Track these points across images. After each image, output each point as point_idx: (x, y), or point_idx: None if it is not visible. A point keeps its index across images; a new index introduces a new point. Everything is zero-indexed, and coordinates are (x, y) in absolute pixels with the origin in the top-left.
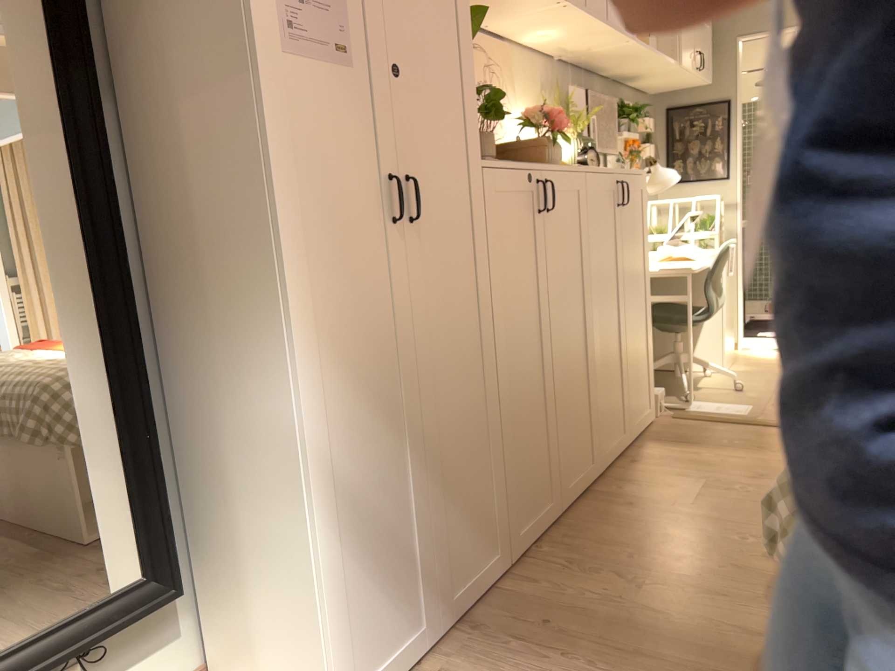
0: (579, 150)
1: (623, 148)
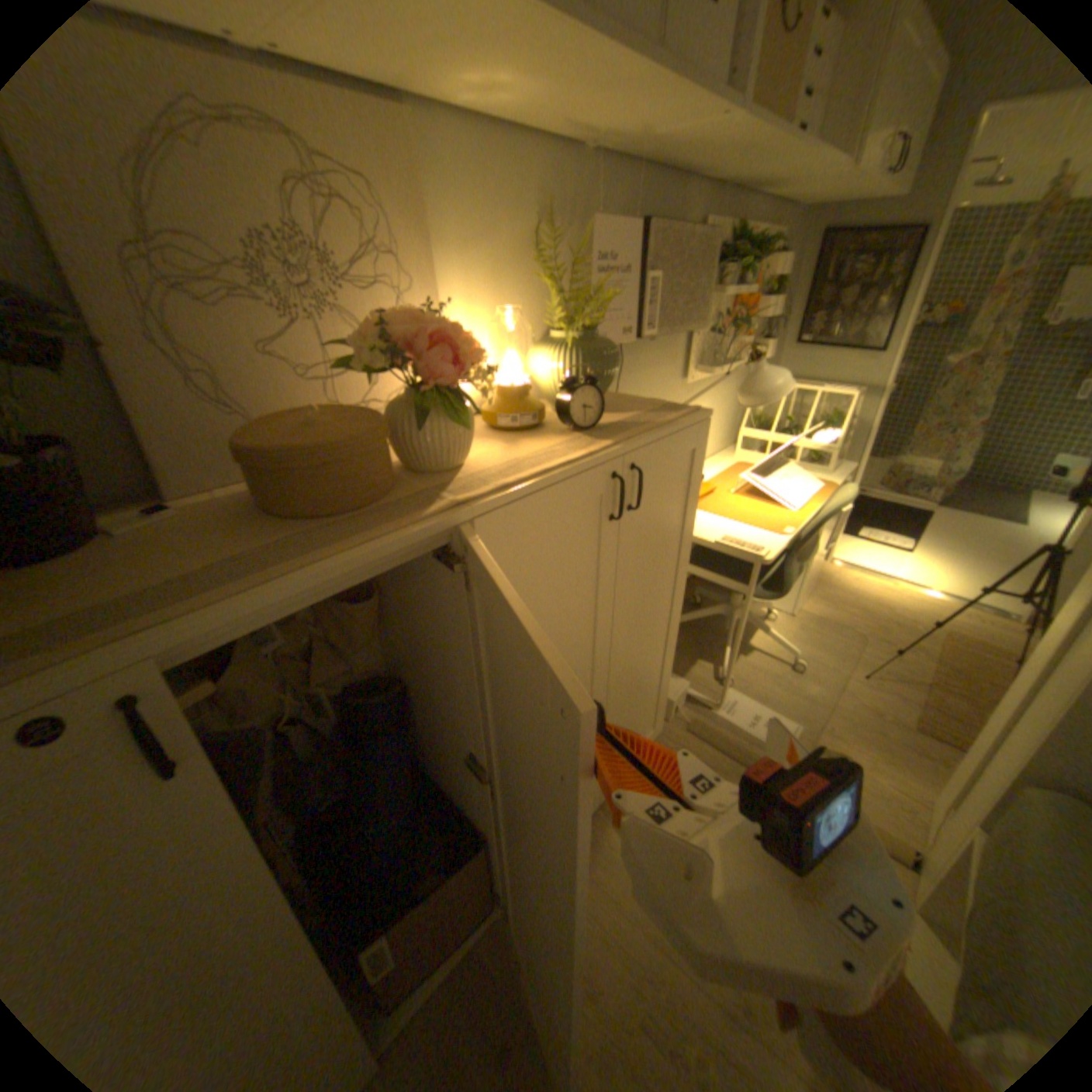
0: (571, 382)
1: (735, 308)
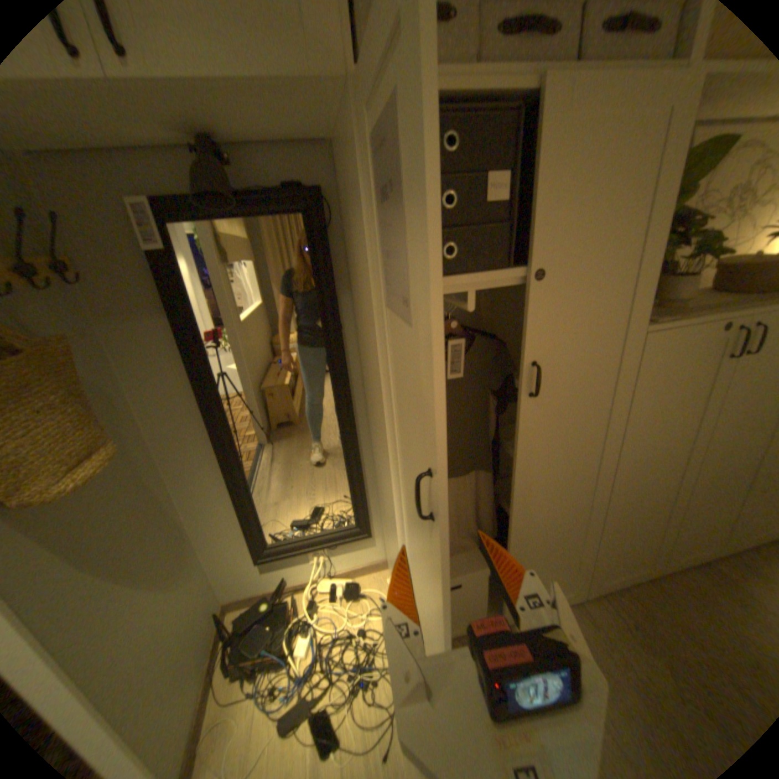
0: None
1: None
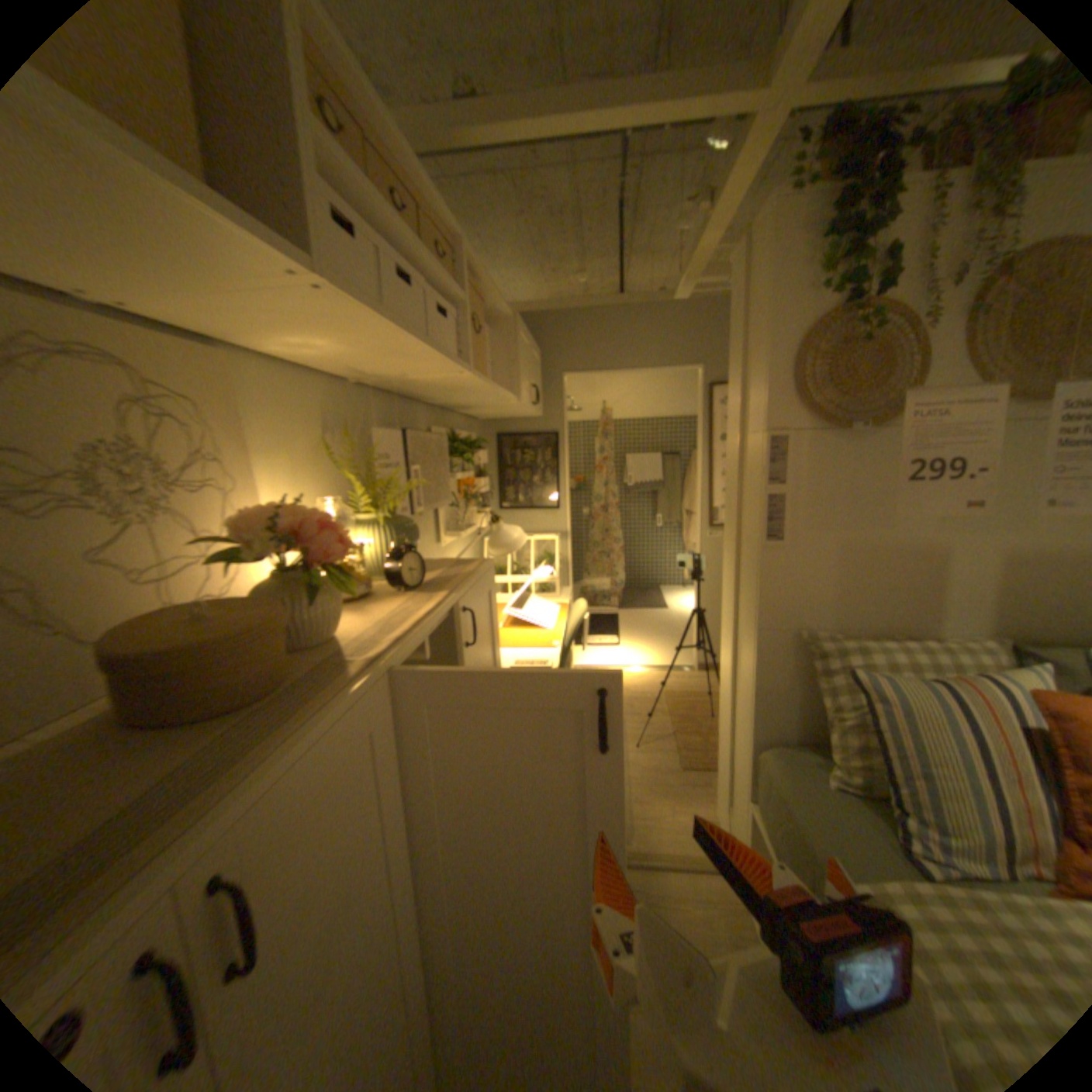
0: (394, 551)
1: (461, 487)
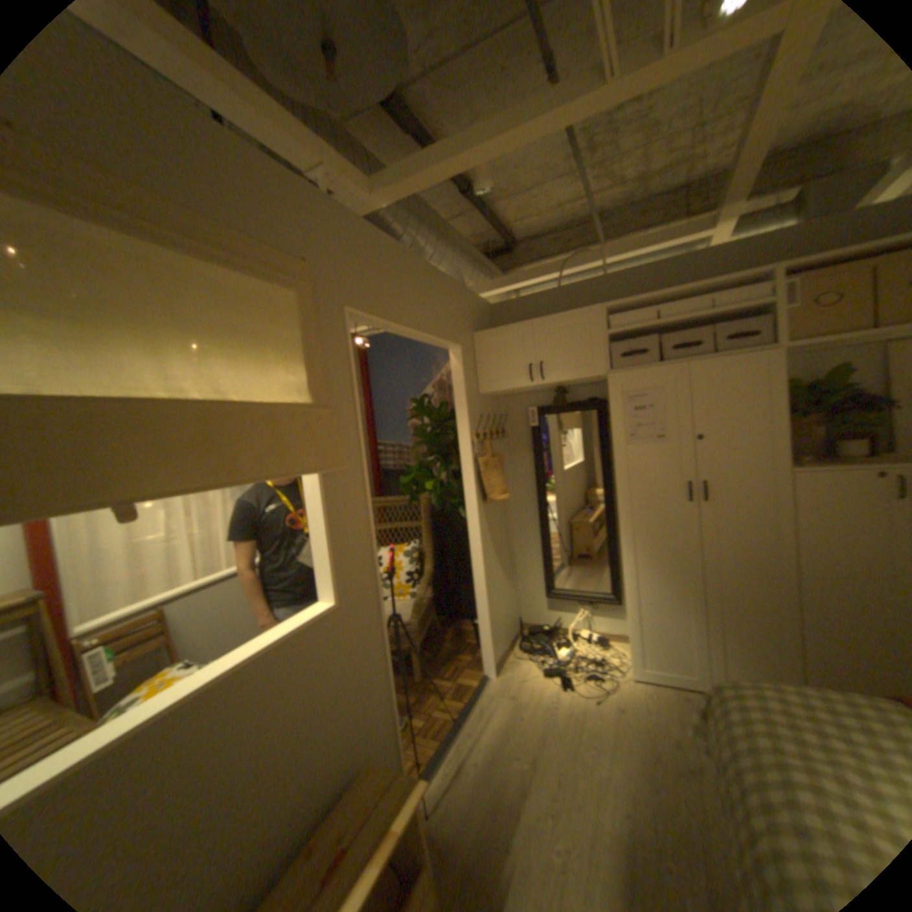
0: None
1: None
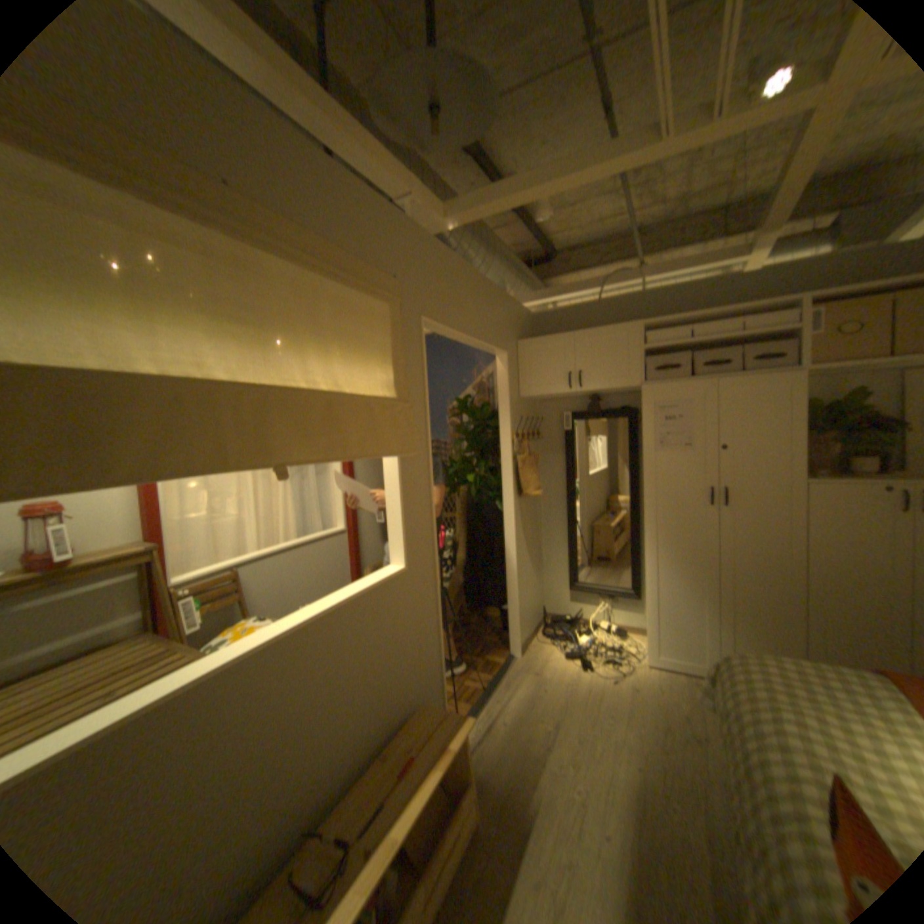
0: None
1: None
